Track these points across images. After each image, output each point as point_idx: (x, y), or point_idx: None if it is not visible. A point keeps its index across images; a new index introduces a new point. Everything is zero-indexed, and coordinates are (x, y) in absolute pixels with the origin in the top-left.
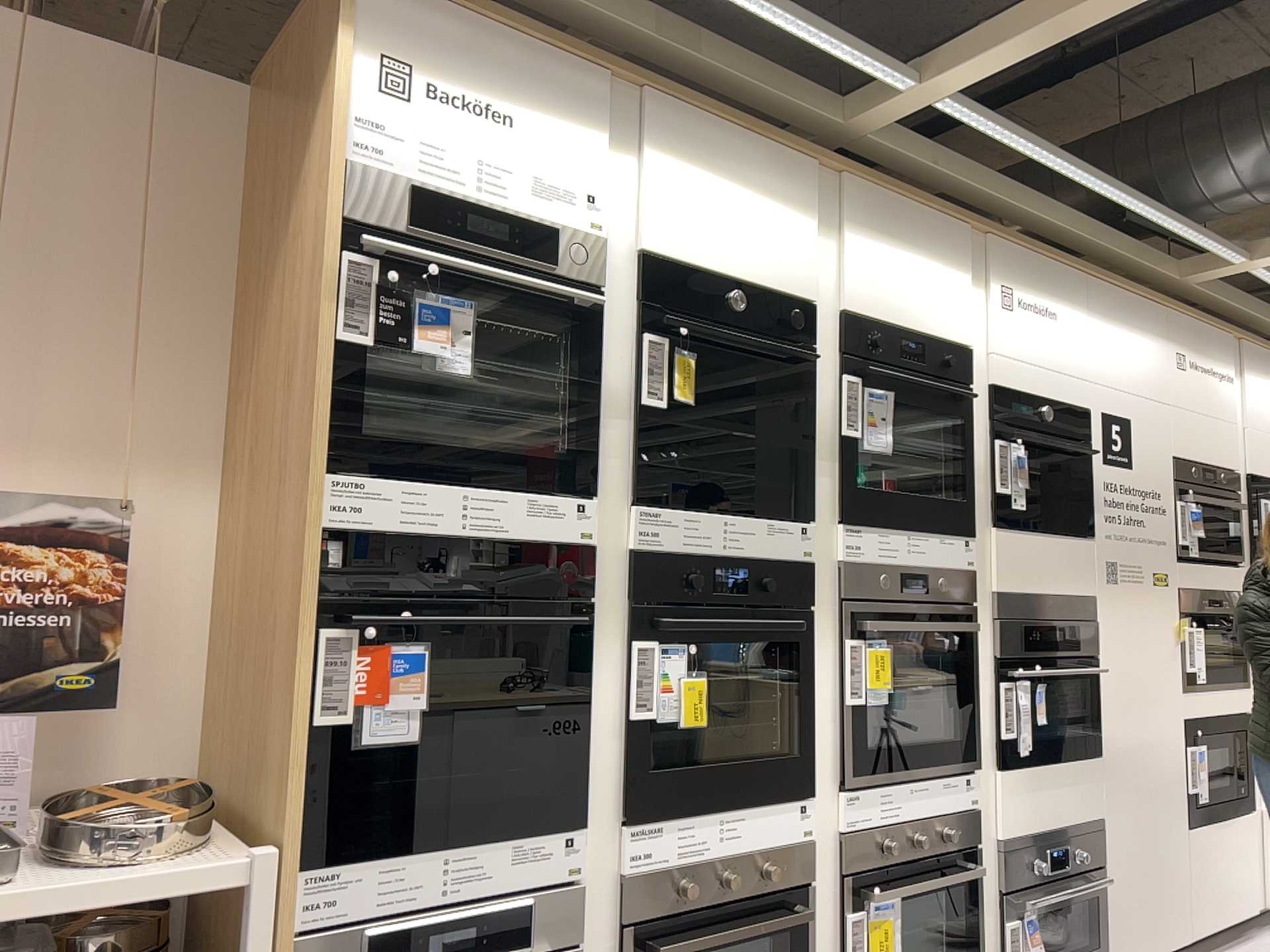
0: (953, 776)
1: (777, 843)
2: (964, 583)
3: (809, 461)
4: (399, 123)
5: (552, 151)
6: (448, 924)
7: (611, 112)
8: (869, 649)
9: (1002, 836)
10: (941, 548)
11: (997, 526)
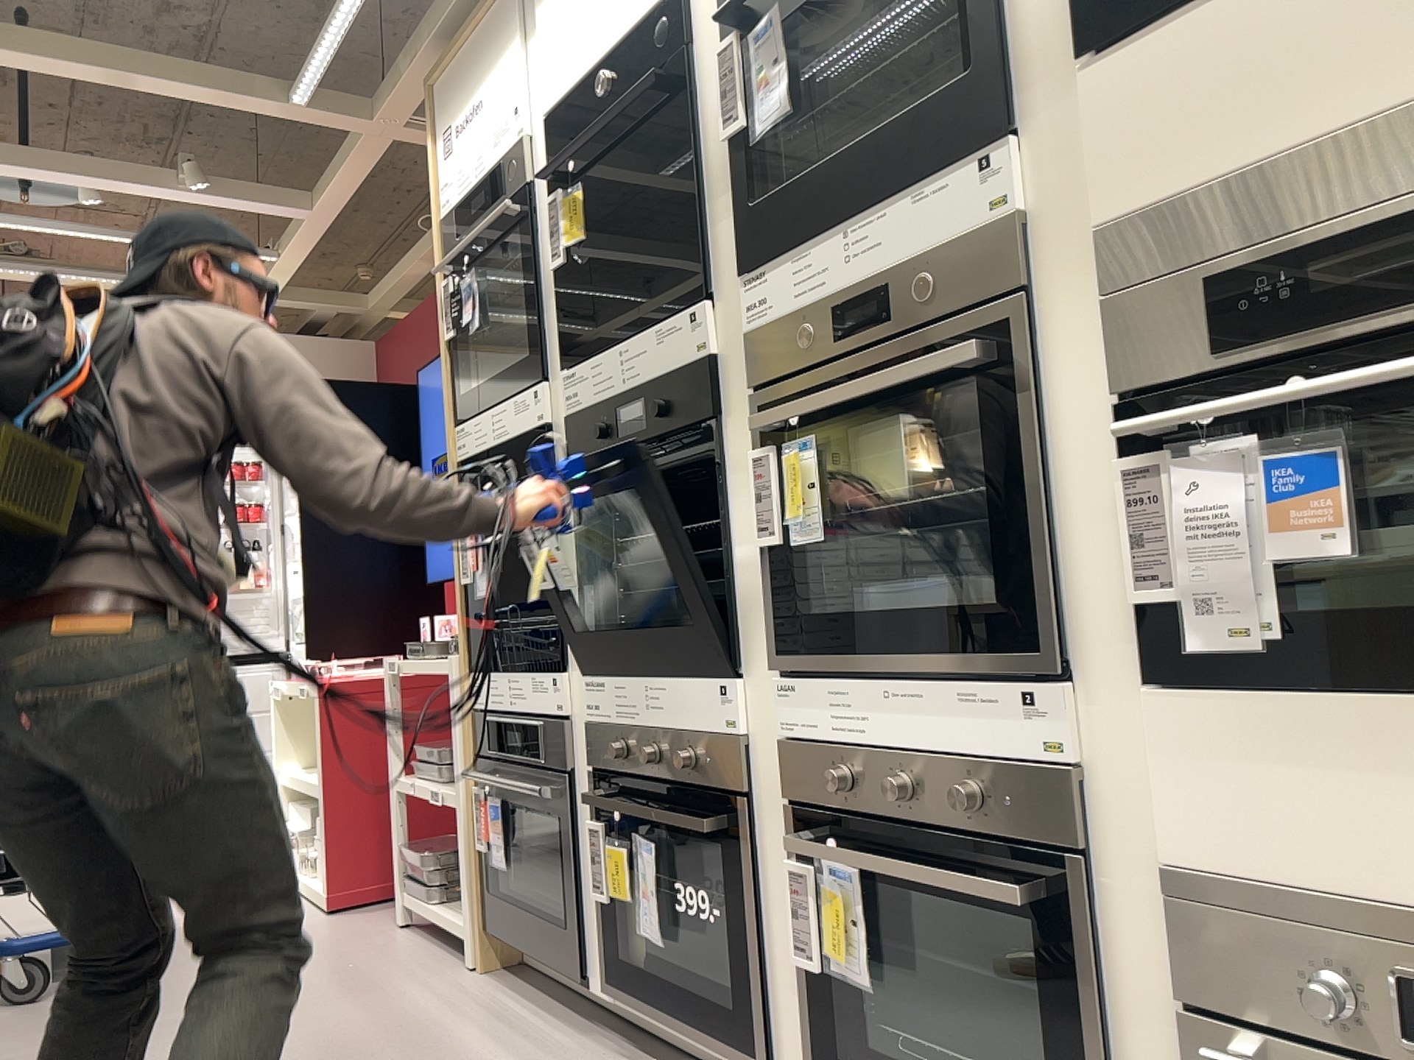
0: (992, 684)
1: (700, 730)
2: (993, 254)
3: (698, 214)
4: (449, 174)
5: (495, 101)
6: (511, 728)
7: (520, 14)
8: (788, 456)
9: (1167, 861)
10: (914, 213)
11: (1110, 47)
